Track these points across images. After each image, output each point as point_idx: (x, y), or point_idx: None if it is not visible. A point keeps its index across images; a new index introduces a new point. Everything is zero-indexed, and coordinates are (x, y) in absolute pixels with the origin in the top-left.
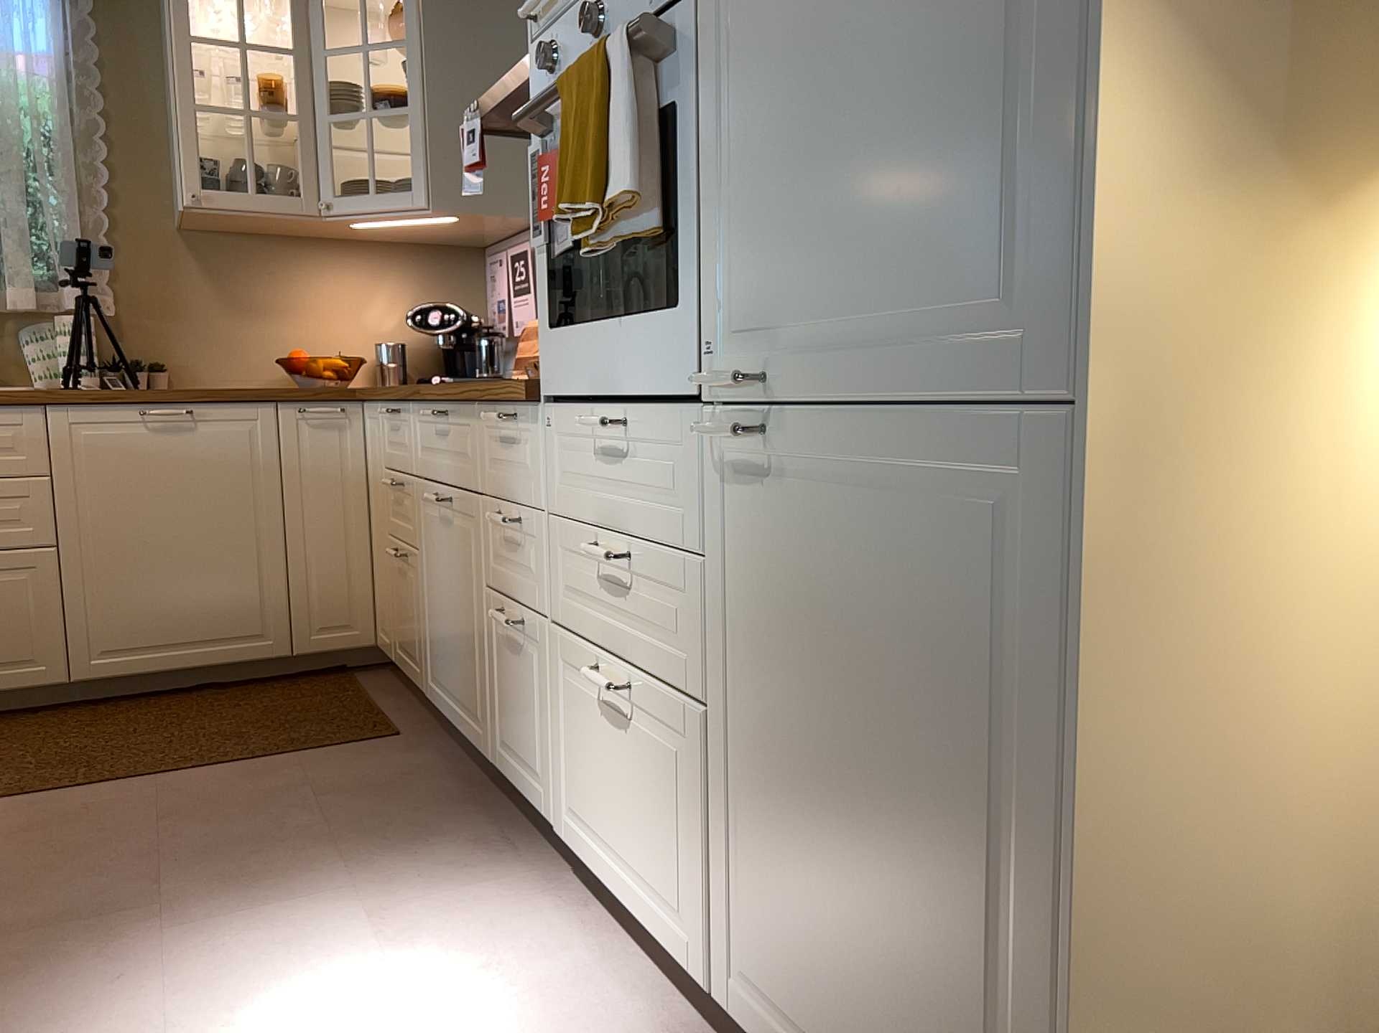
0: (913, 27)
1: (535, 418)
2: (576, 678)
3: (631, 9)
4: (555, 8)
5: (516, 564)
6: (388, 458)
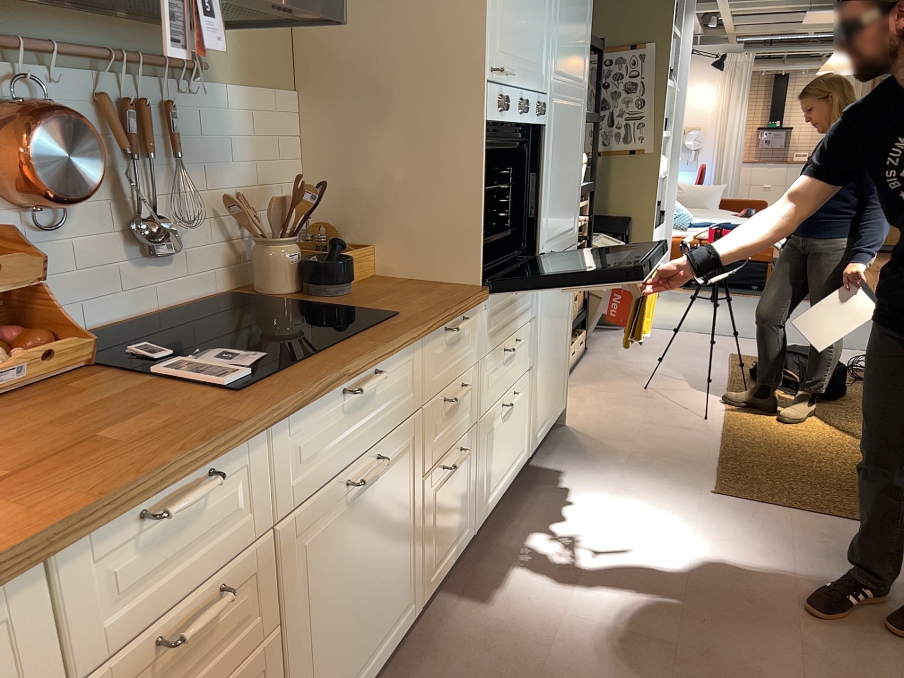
0: (570, 170)
1: (476, 310)
2: (489, 430)
3: (530, 114)
4: (501, 76)
5: (453, 421)
6: (110, 637)
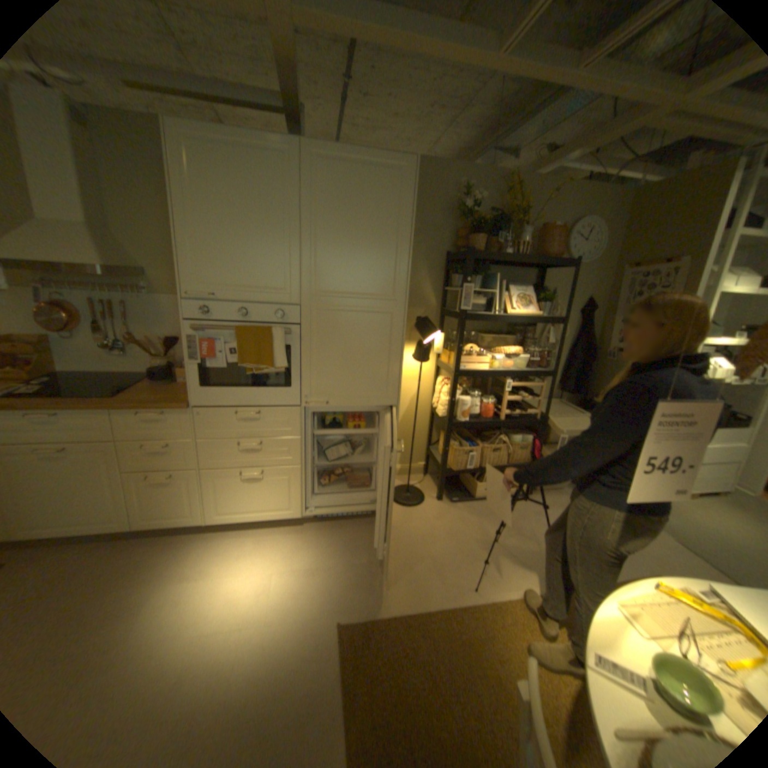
0: (365, 355)
1: (182, 413)
2: (218, 480)
3: (261, 316)
4: (201, 296)
5: (159, 460)
6: None
